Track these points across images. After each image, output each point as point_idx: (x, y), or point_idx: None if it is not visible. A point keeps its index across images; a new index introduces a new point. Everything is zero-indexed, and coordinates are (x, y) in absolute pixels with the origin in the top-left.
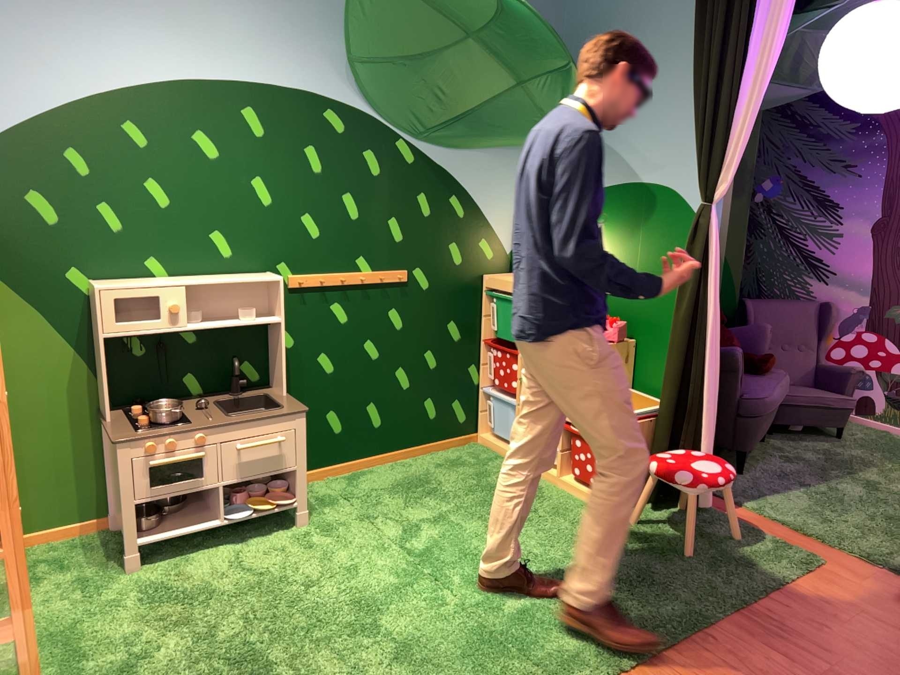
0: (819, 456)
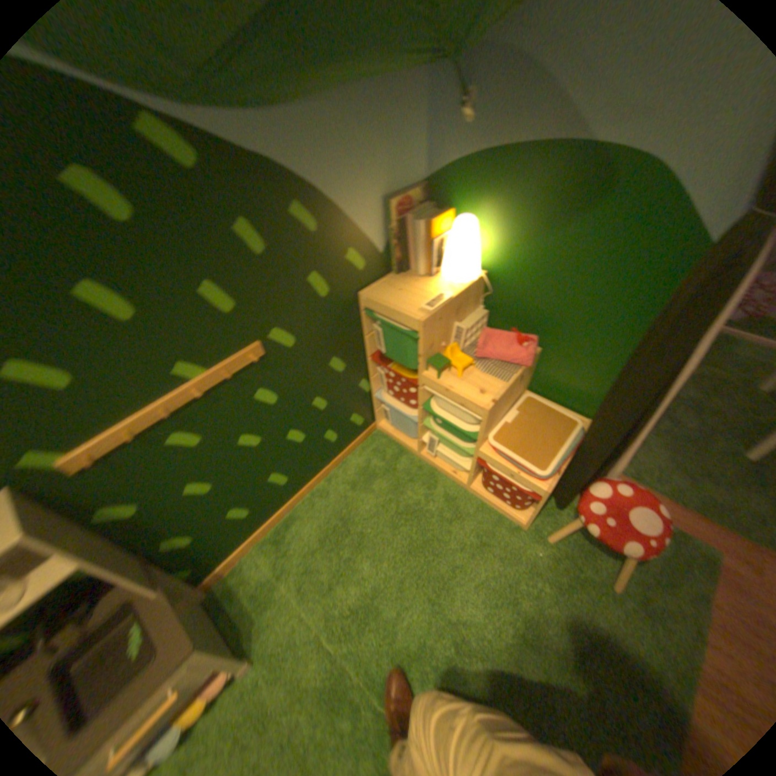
0: None
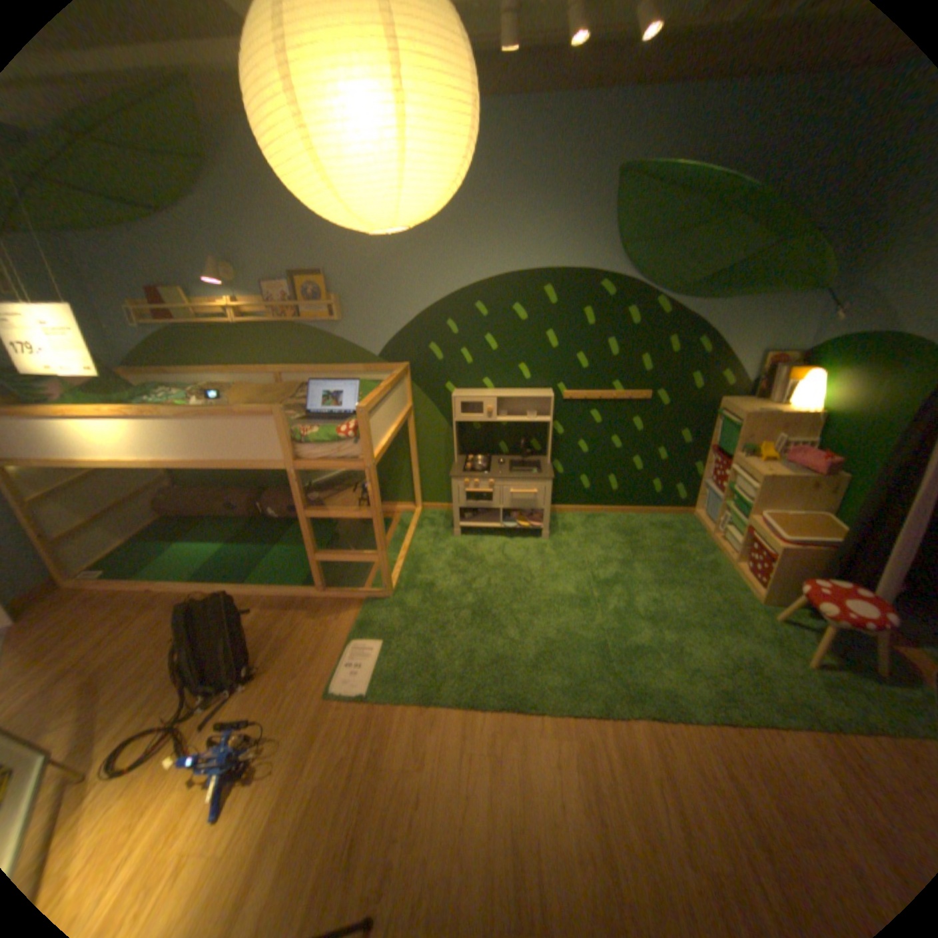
0: None
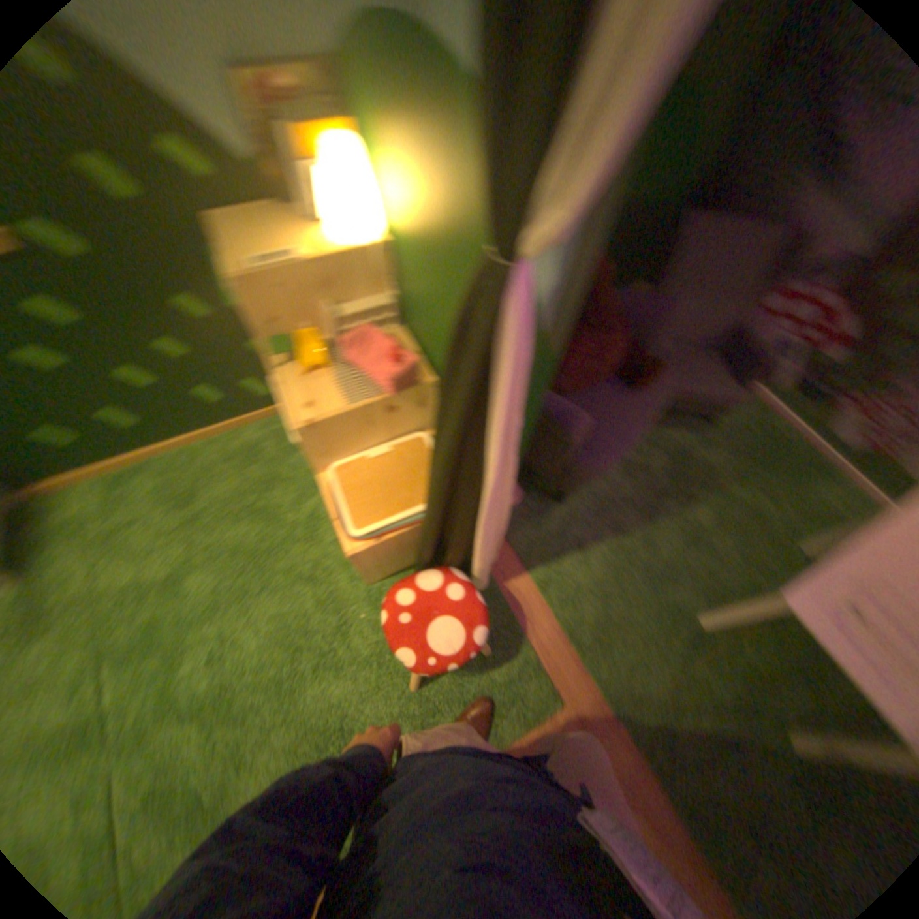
0: (667, 468)
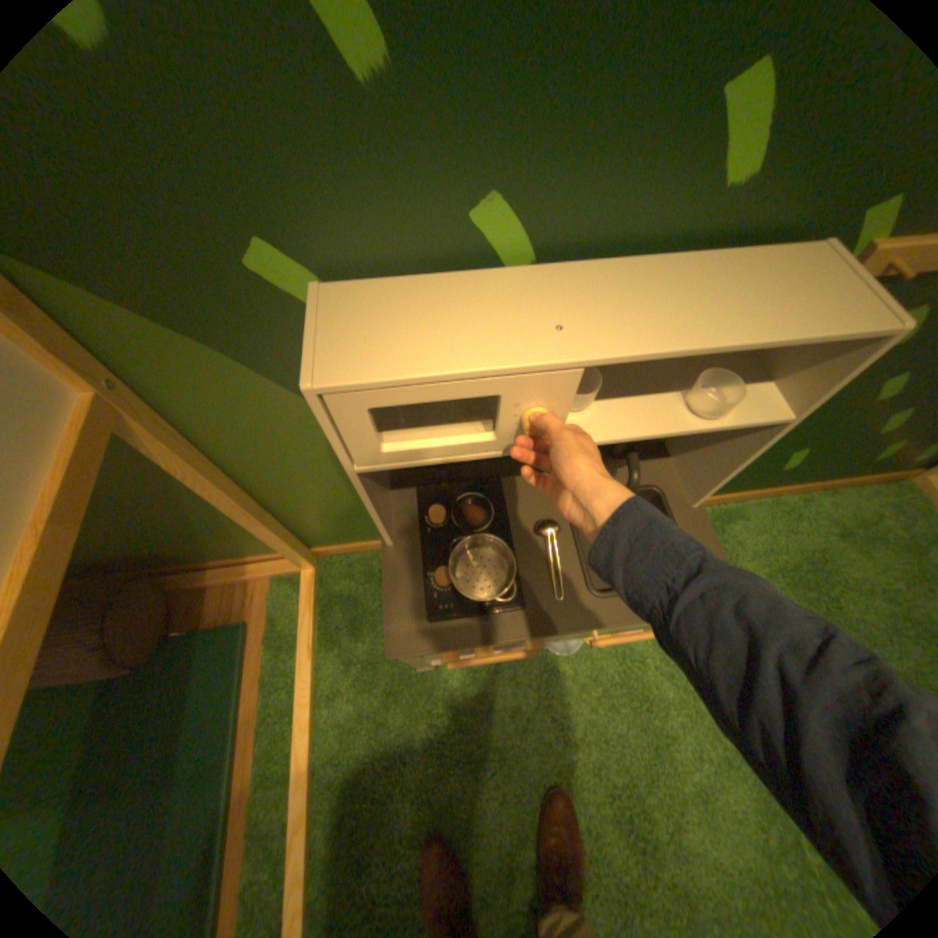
0: None
